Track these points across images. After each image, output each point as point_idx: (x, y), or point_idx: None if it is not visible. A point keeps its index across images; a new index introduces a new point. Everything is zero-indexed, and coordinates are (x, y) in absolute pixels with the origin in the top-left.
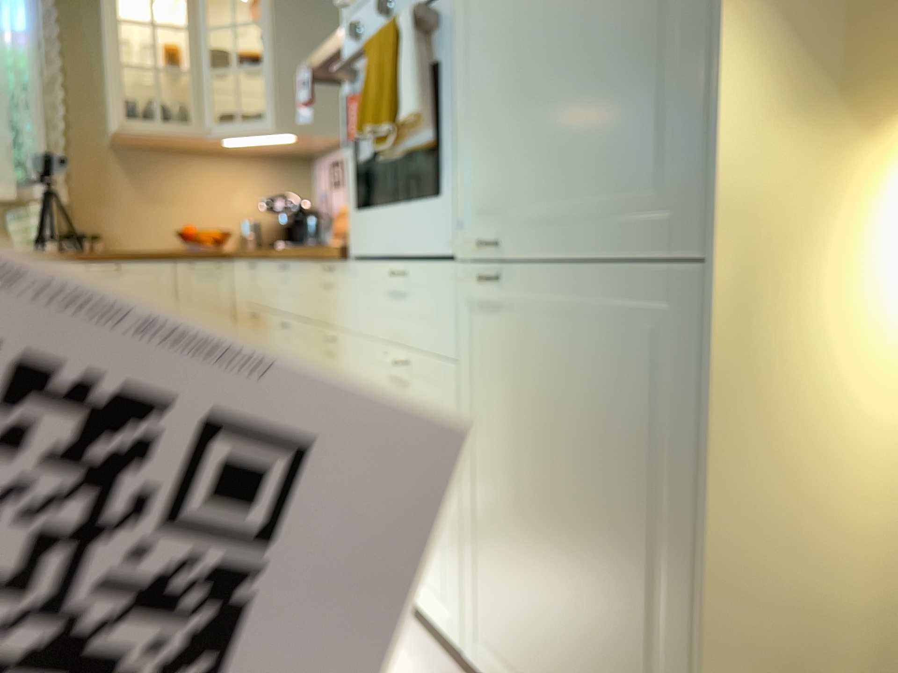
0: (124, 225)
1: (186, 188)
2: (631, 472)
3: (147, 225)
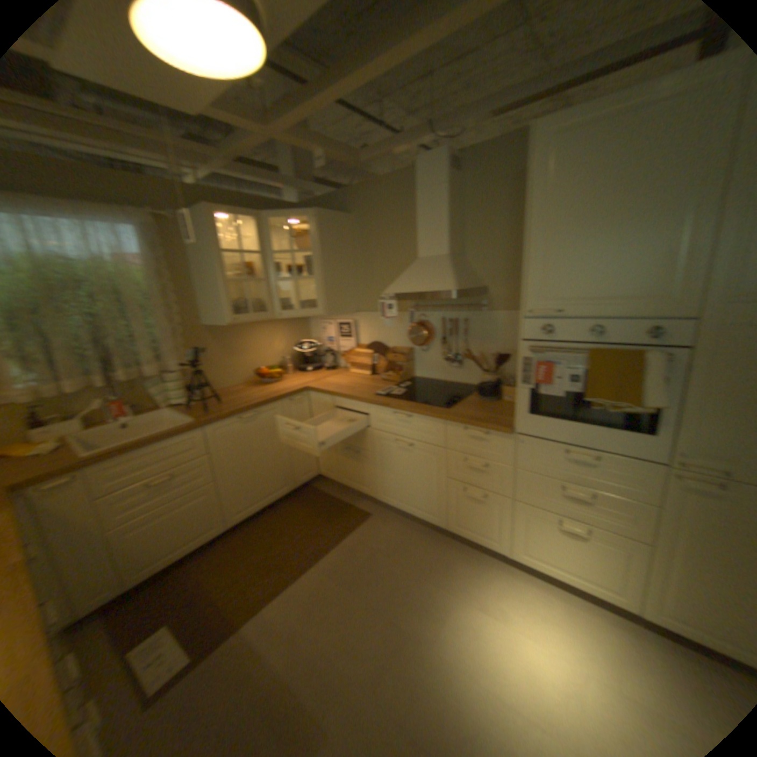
0: (220, 373)
1: (251, 344)
2: None
3: (233, 370)
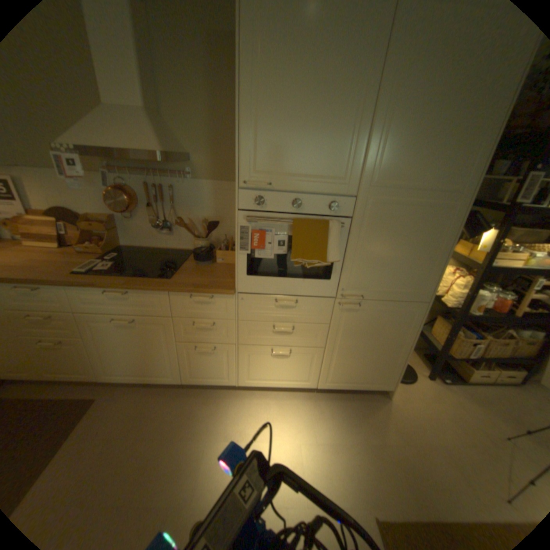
0: None
1: None
2: (394, 336)
3: None
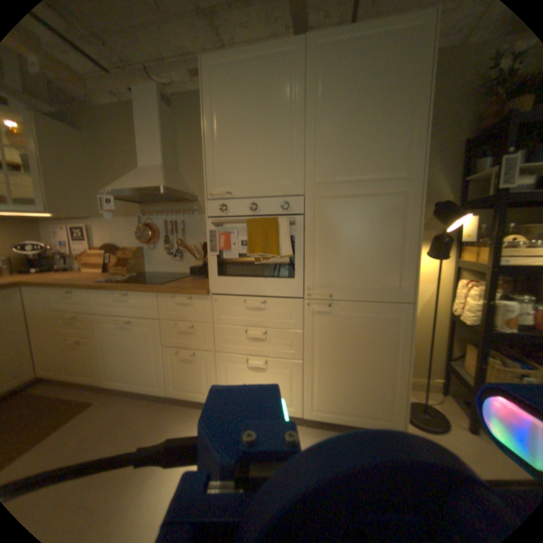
0: None
1: None
2: (383, 348)
3: None
